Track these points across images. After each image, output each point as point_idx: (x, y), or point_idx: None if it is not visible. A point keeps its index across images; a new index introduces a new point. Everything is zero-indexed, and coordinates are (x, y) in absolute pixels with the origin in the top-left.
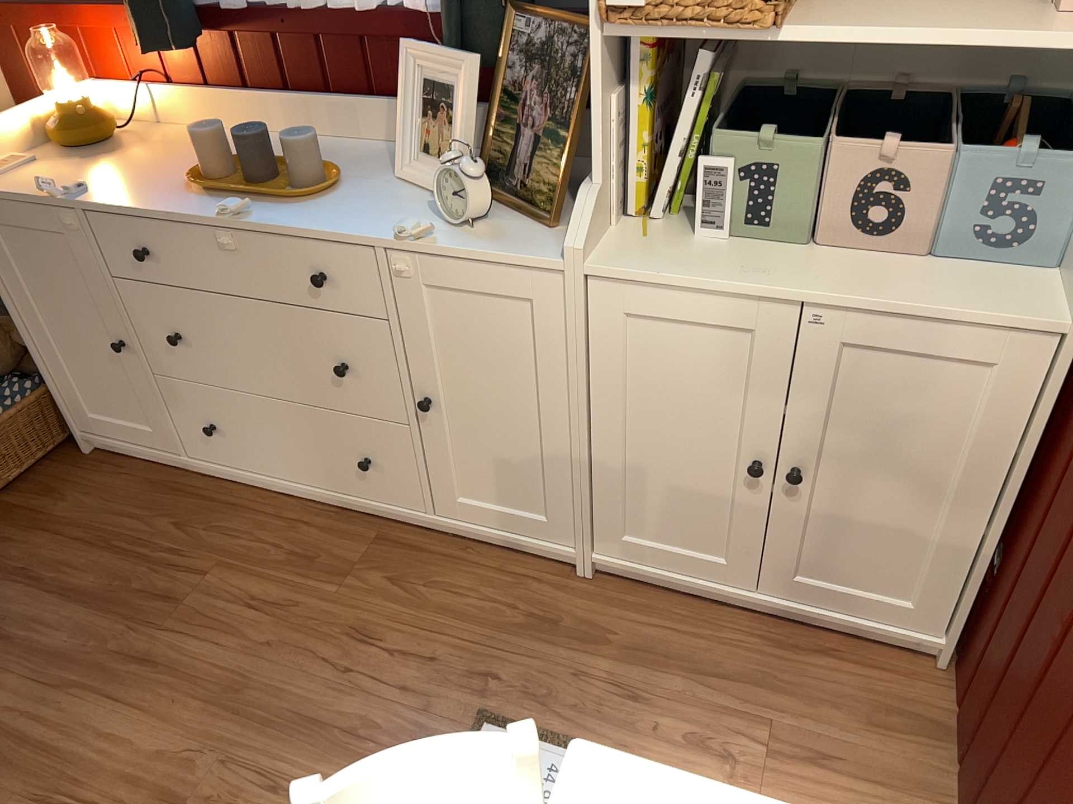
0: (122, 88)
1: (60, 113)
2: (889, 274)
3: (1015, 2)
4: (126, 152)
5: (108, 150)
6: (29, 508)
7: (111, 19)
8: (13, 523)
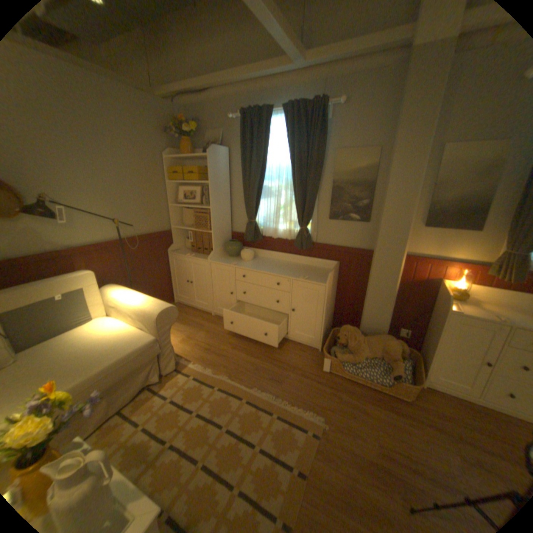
0: (462, 284)
1: (460, 291)
2: None
3: None
4: (481, 305)
5: (473, 303)
6: (428, 410)
7: (467, 267)
8: (430, 415)
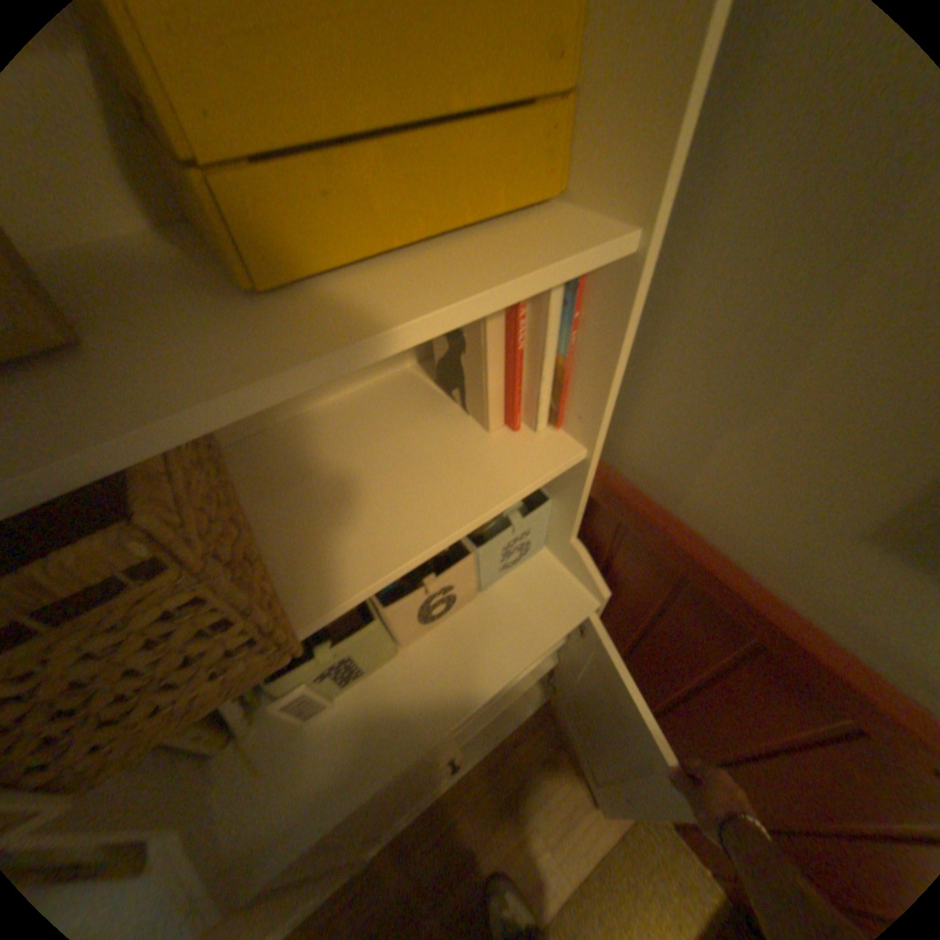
0: None
1: None
2: (476, 644)
3: (439, 423)
4: None
5: None
6: None
7: None
8: None
